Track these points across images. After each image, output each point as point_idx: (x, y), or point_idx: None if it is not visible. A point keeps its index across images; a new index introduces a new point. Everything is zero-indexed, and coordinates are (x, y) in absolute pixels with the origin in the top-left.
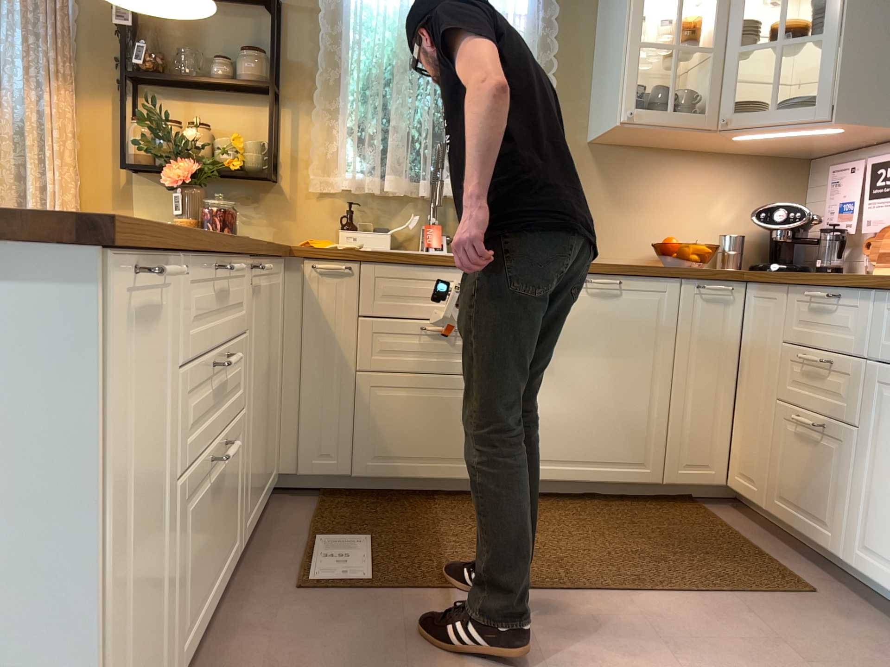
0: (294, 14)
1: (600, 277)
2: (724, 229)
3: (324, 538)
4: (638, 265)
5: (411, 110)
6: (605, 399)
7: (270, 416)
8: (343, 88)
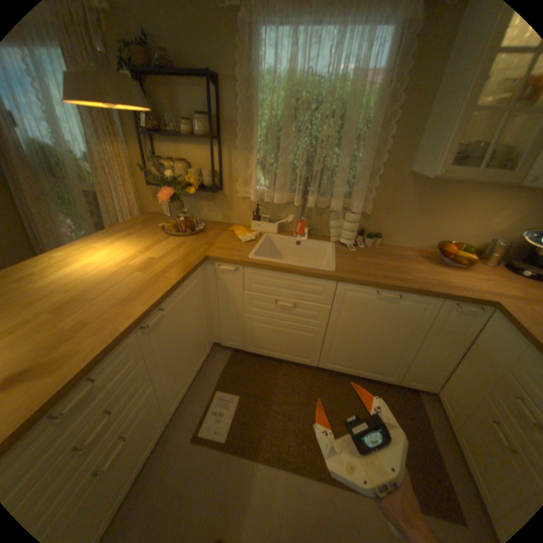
0: (224, 81)
1: (387, 291)
2: (496, 233)
3: (220, 393)
4: (416, 285)
5: (292, 151)
6: (375, 347)
7: (197, 340)
8: (253, 134)
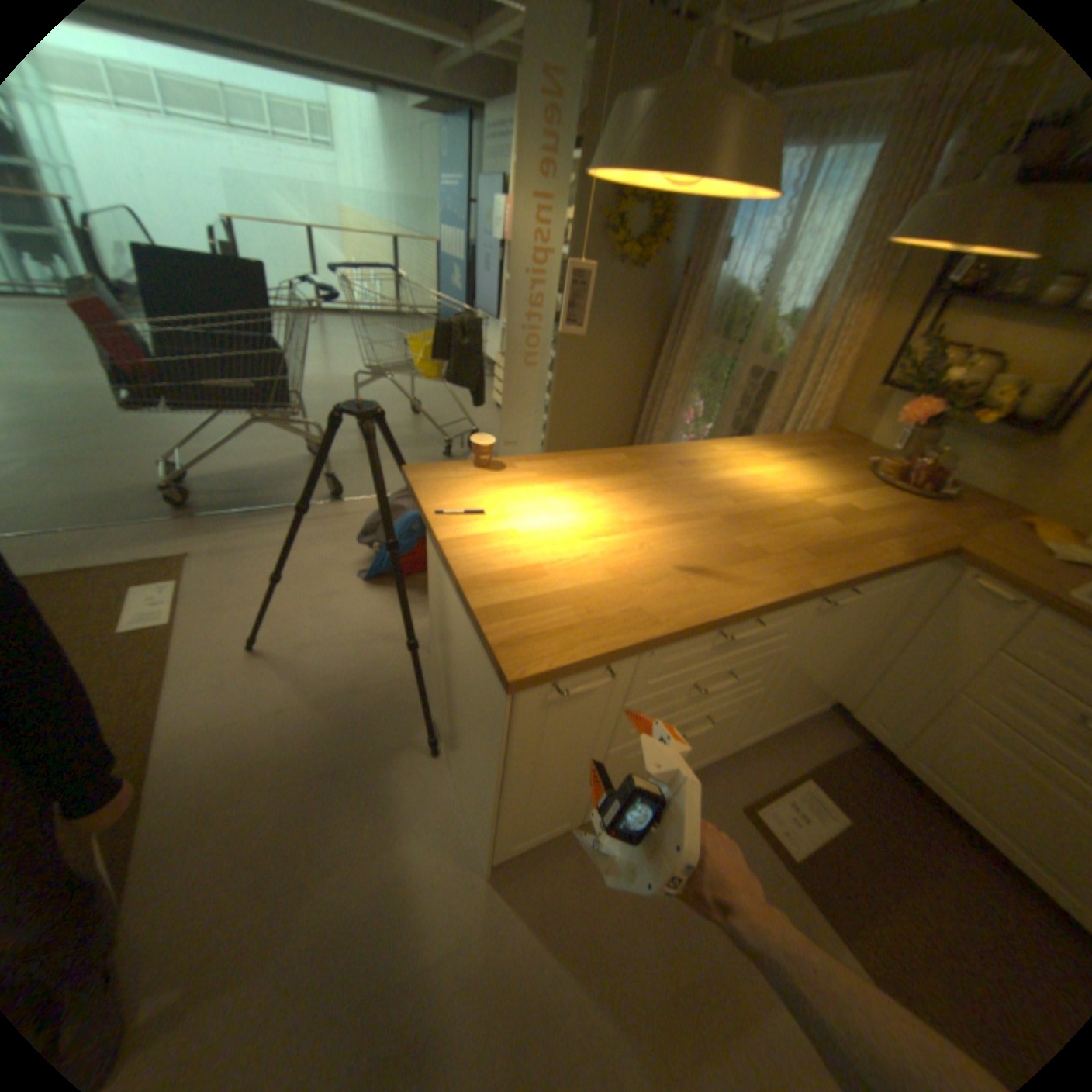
0: None
1: None
2: None
3: (816, 789)
4: None
5: None
6: None
7: (834, 677)
8: None
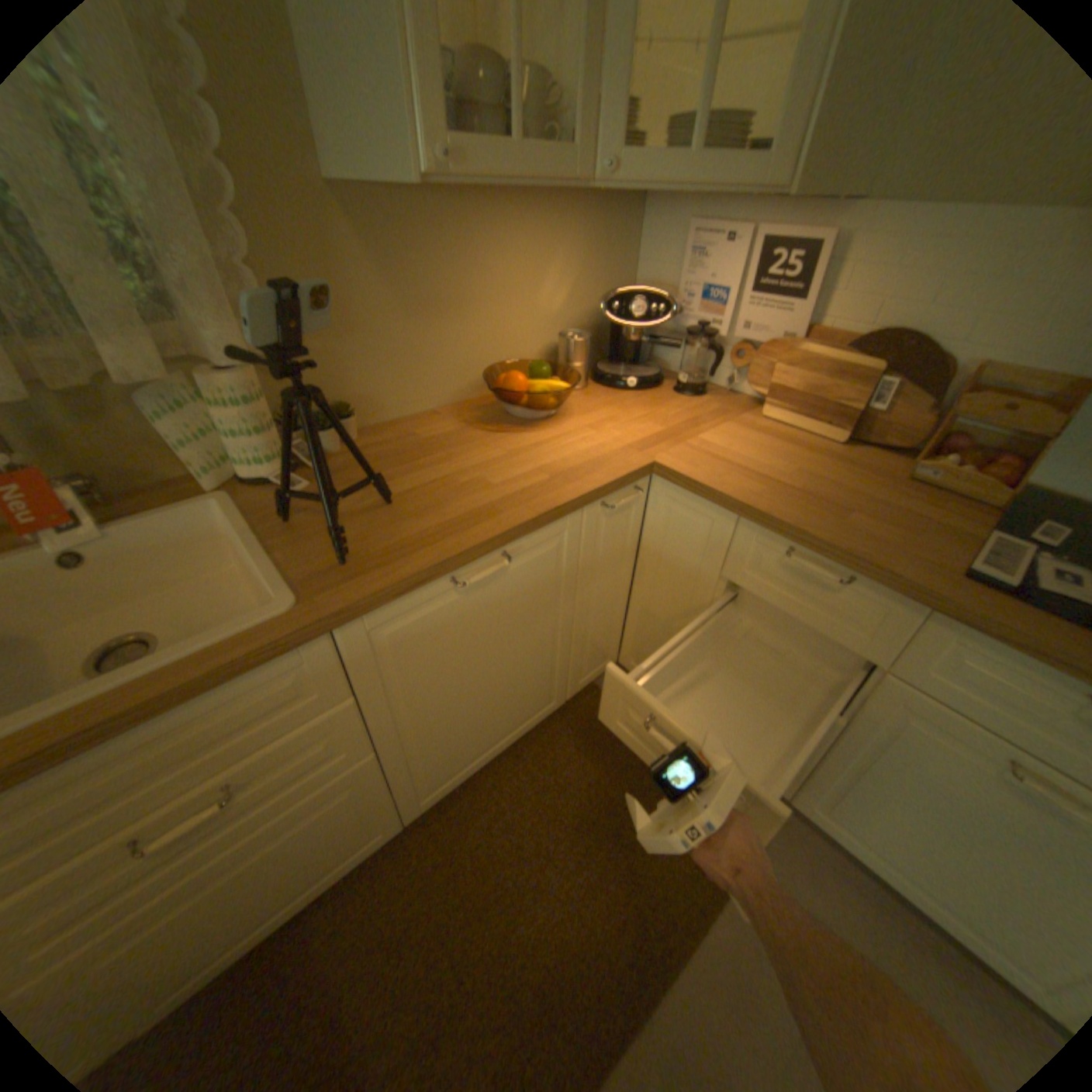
0: None
1: (475, 566)
2: (555, 320)
3: None
4: (522, 510)
5: None
6: (502, 688)
7: None
8: None
